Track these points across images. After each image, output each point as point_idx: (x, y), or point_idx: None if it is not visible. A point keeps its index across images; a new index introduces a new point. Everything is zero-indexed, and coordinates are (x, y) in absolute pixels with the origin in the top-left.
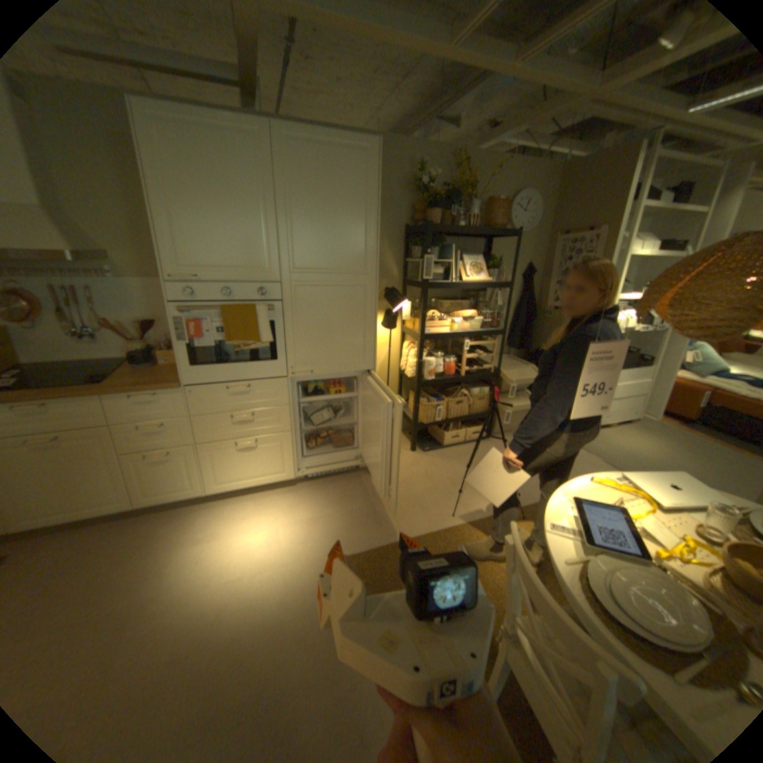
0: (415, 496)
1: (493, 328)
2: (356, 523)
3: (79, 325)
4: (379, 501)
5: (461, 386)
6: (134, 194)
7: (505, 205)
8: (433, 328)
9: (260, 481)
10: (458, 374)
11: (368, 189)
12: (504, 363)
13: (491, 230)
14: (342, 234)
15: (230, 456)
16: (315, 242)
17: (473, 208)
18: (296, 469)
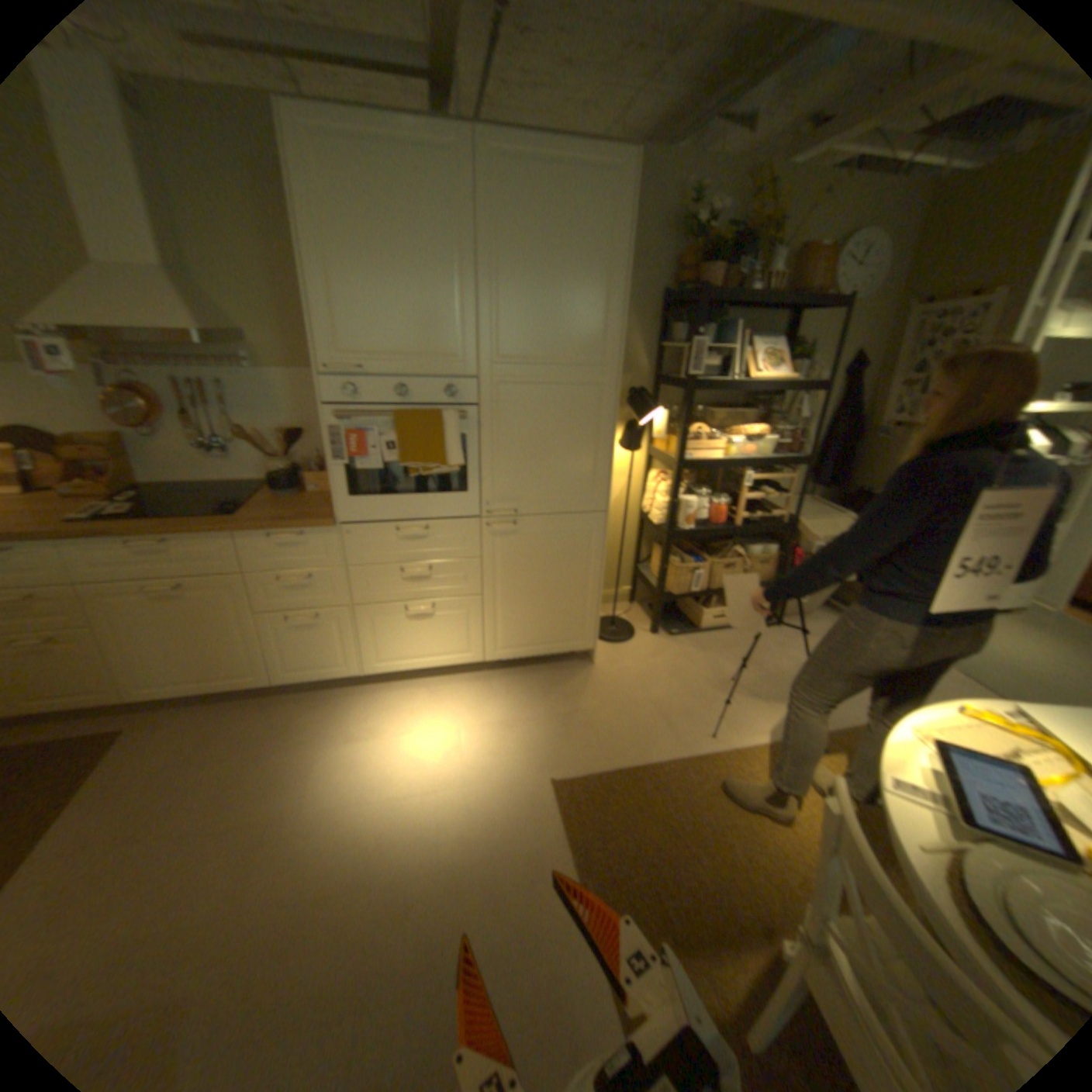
0: (655, 702)
1: (791, 454)
2: (567, 734)
3: (202, 432)
4: (602, 704)
5: (733, 540)
6: (275, 246)
7: (828, 256)
8: (697, 450)
9: (434, 662)
10: (730, 523)
11: (613, 232)
12: (804, 509)
13: (802, 297)
14: (570, 303)
15: (395, 624)
16: (528, 316)
17: (774, 261)
18: (484, 649)
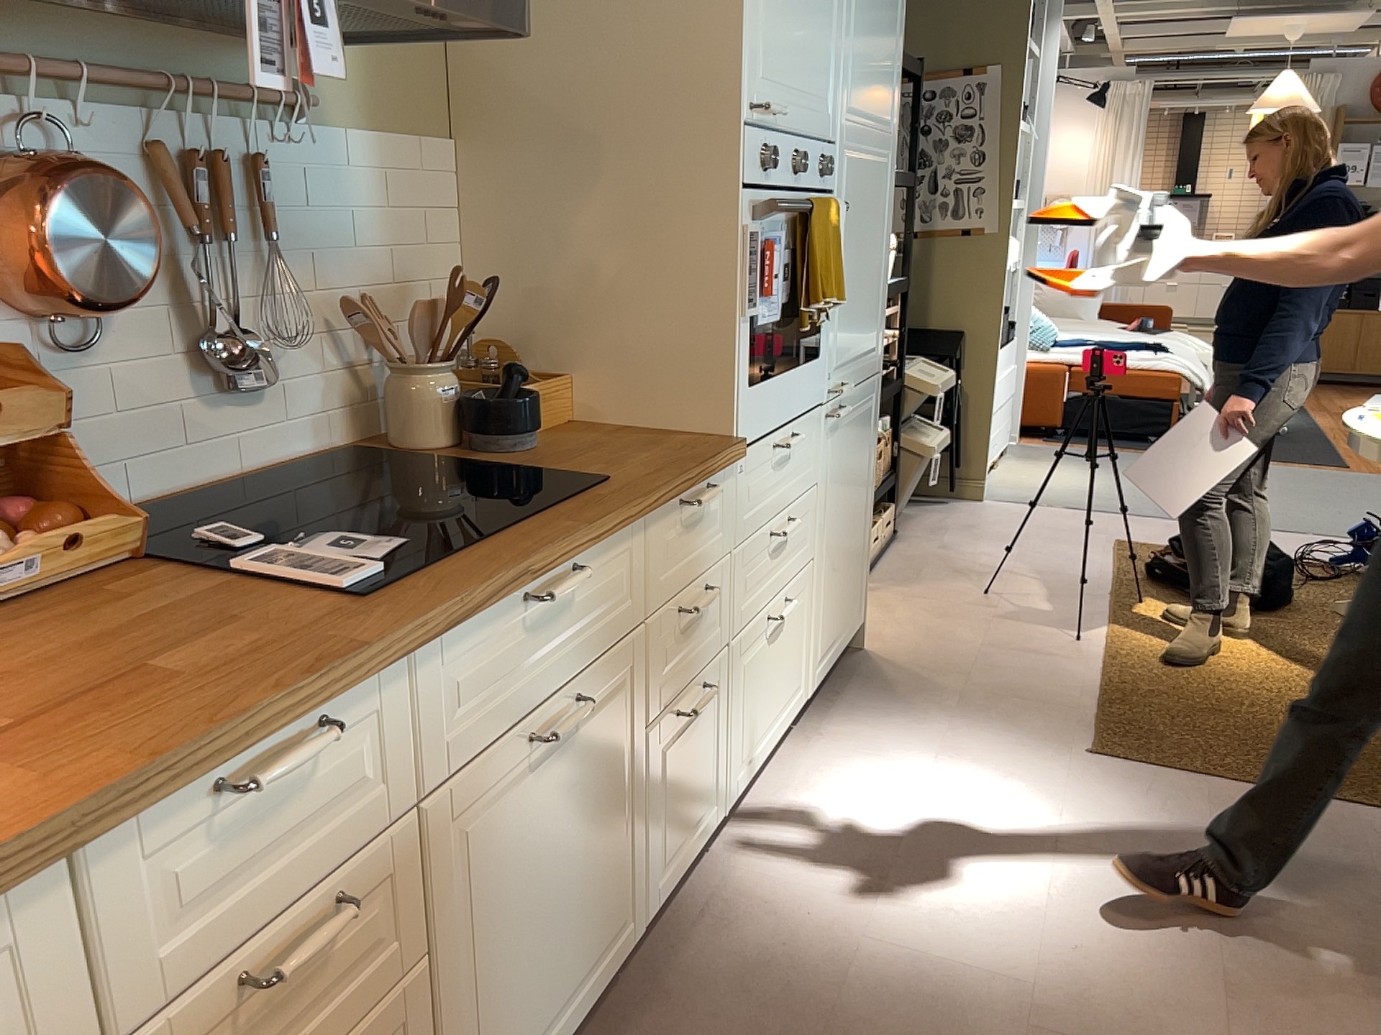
0: (985, 643)
1: None
2: (1002, 713)
3: (217, 321)
4: (959, 672)
5: None
6: None
7: None
8: None
9: (780, 727)
10: None
11: None
12: None
13: None
14: (885, 36)
15: (761, 661)
16: (868, 49)
17: None
18: (811, 670)
